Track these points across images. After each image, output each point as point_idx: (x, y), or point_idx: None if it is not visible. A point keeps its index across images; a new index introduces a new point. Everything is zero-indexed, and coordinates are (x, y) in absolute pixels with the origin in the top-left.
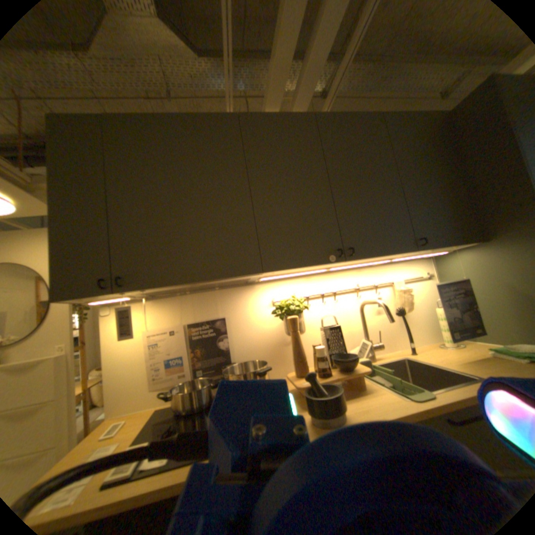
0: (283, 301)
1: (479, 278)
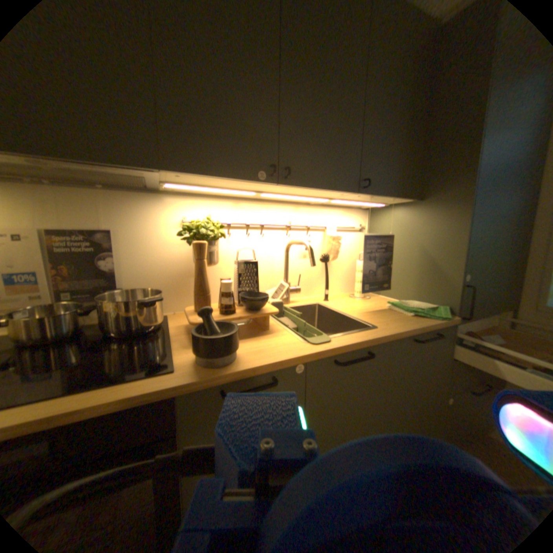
0: (195, 223)
1: (401, 236)
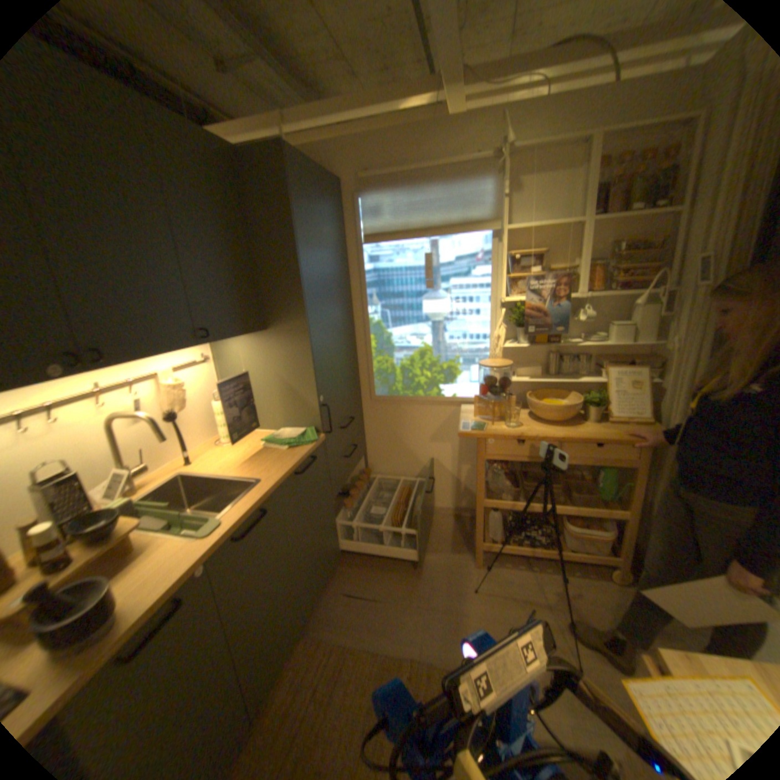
0: None
1: (256, 366)
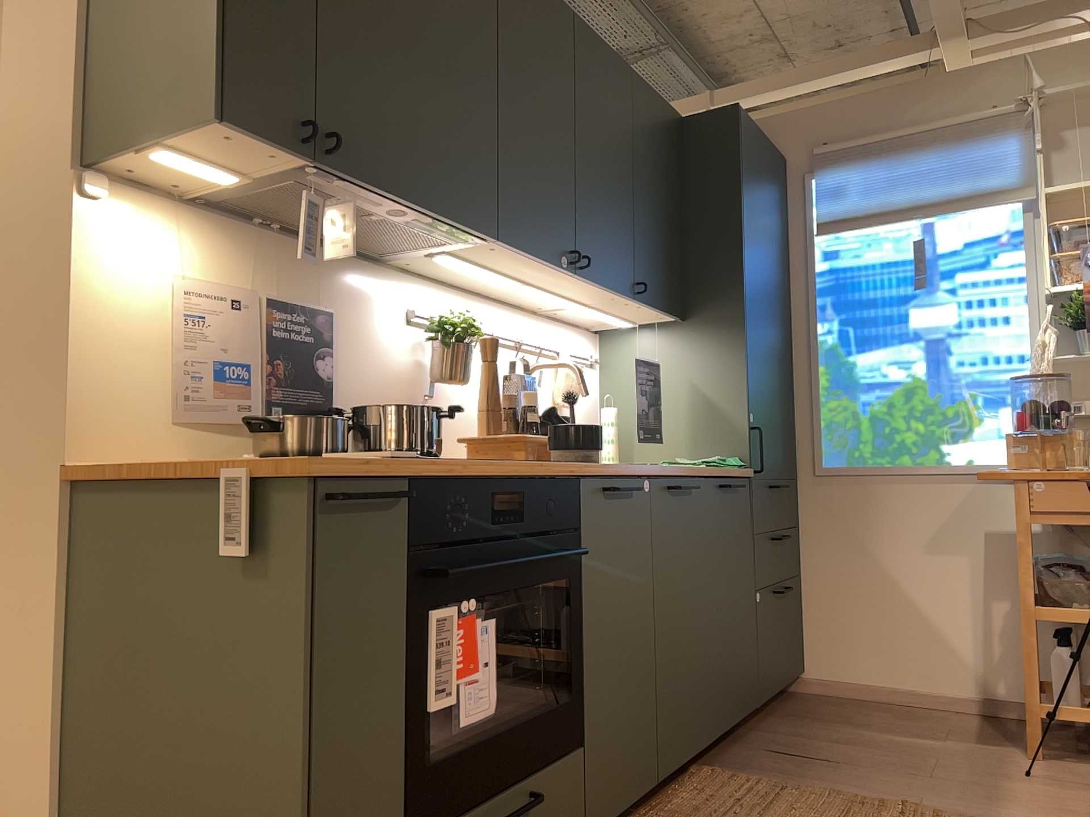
0: (443, 316)
1: (662, 370)
